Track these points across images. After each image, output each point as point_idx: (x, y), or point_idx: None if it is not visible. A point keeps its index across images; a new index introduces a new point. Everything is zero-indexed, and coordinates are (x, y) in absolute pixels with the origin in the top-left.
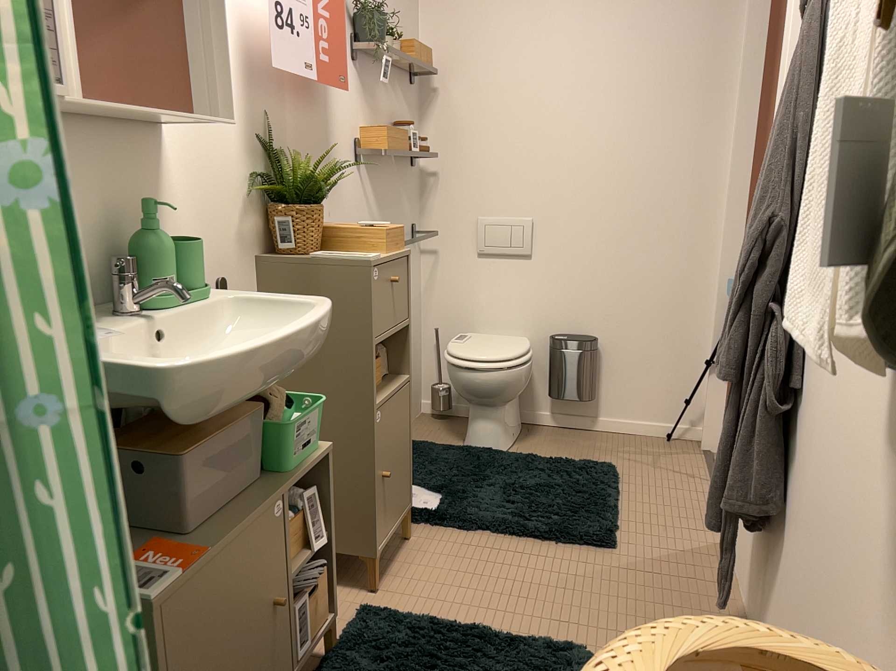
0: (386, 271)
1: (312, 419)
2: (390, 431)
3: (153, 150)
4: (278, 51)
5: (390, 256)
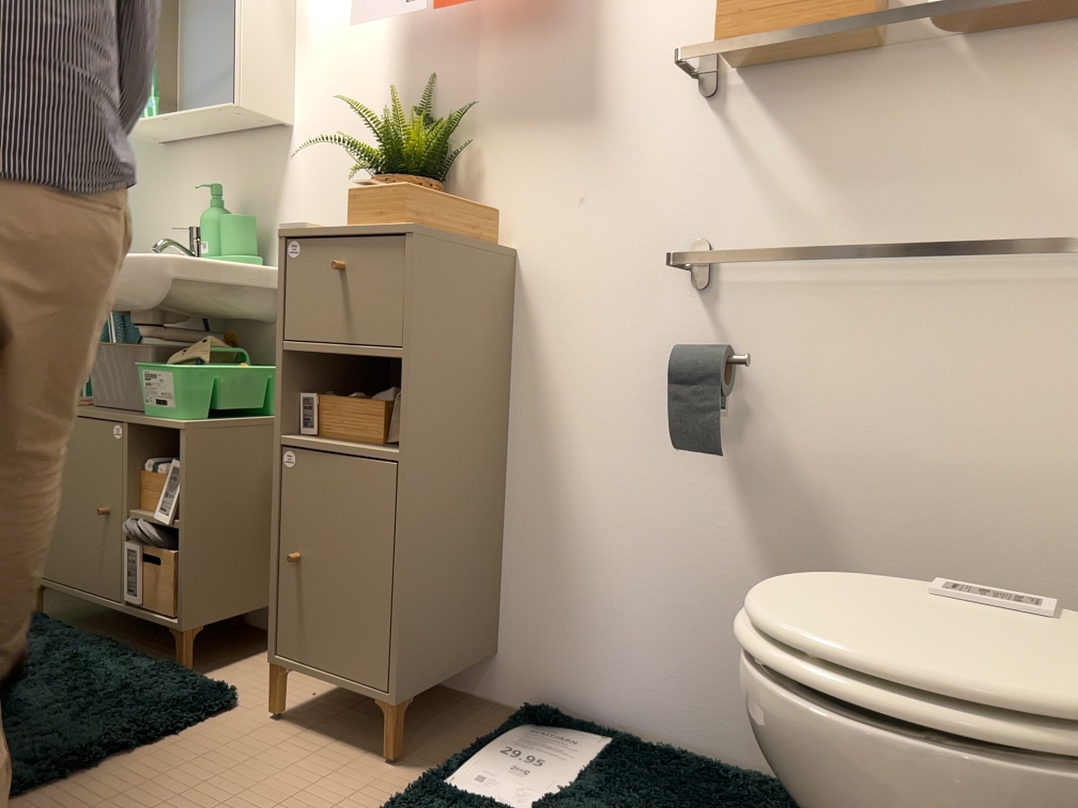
0: (330, 253)
1: (172, 379)
2: (323, 499)
3: (285, 152)
4: (360, 10)
5: (343, 232)
